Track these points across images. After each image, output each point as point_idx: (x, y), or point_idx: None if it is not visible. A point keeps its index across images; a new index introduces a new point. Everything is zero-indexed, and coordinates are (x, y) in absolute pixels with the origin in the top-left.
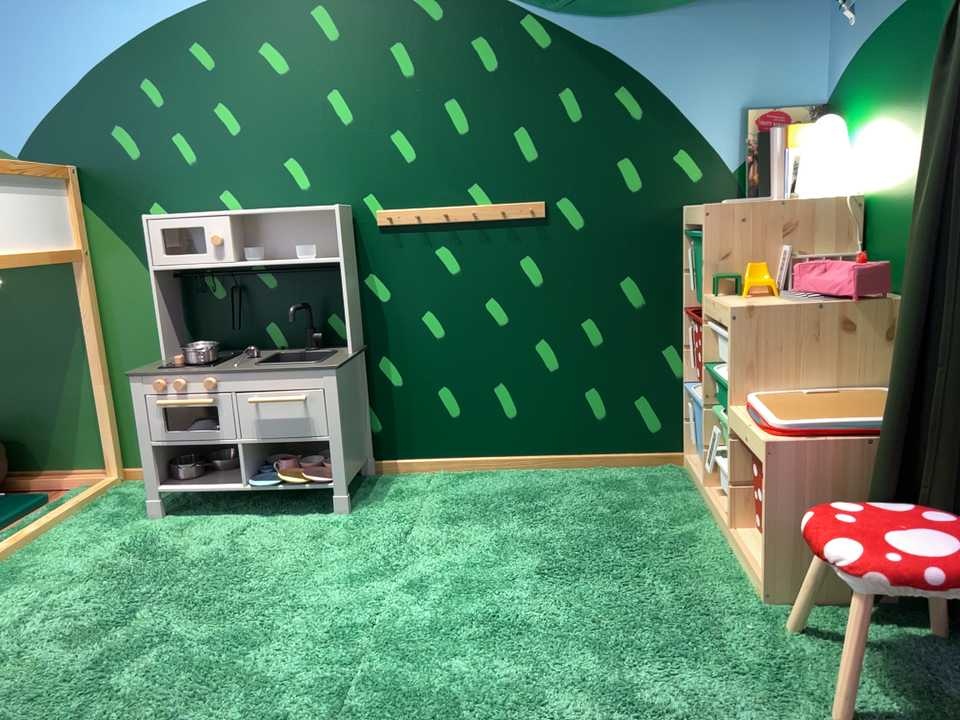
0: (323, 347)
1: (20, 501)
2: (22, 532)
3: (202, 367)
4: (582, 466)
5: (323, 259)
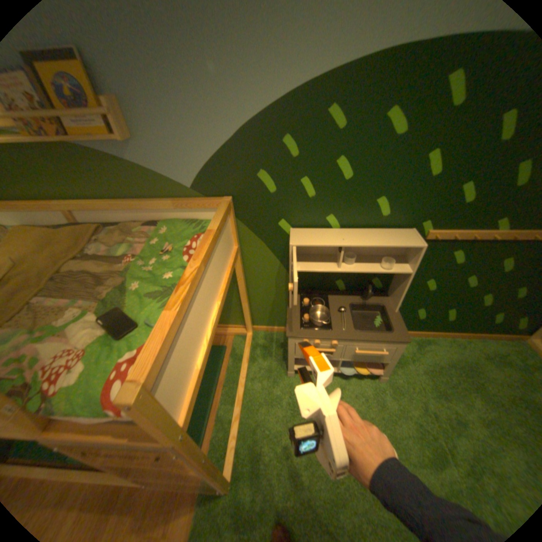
0: (371, 297)
1: (216, 353)
2: (238, 393)
3: (324, 328)
4: (476, 339)
5: (402, 273)
